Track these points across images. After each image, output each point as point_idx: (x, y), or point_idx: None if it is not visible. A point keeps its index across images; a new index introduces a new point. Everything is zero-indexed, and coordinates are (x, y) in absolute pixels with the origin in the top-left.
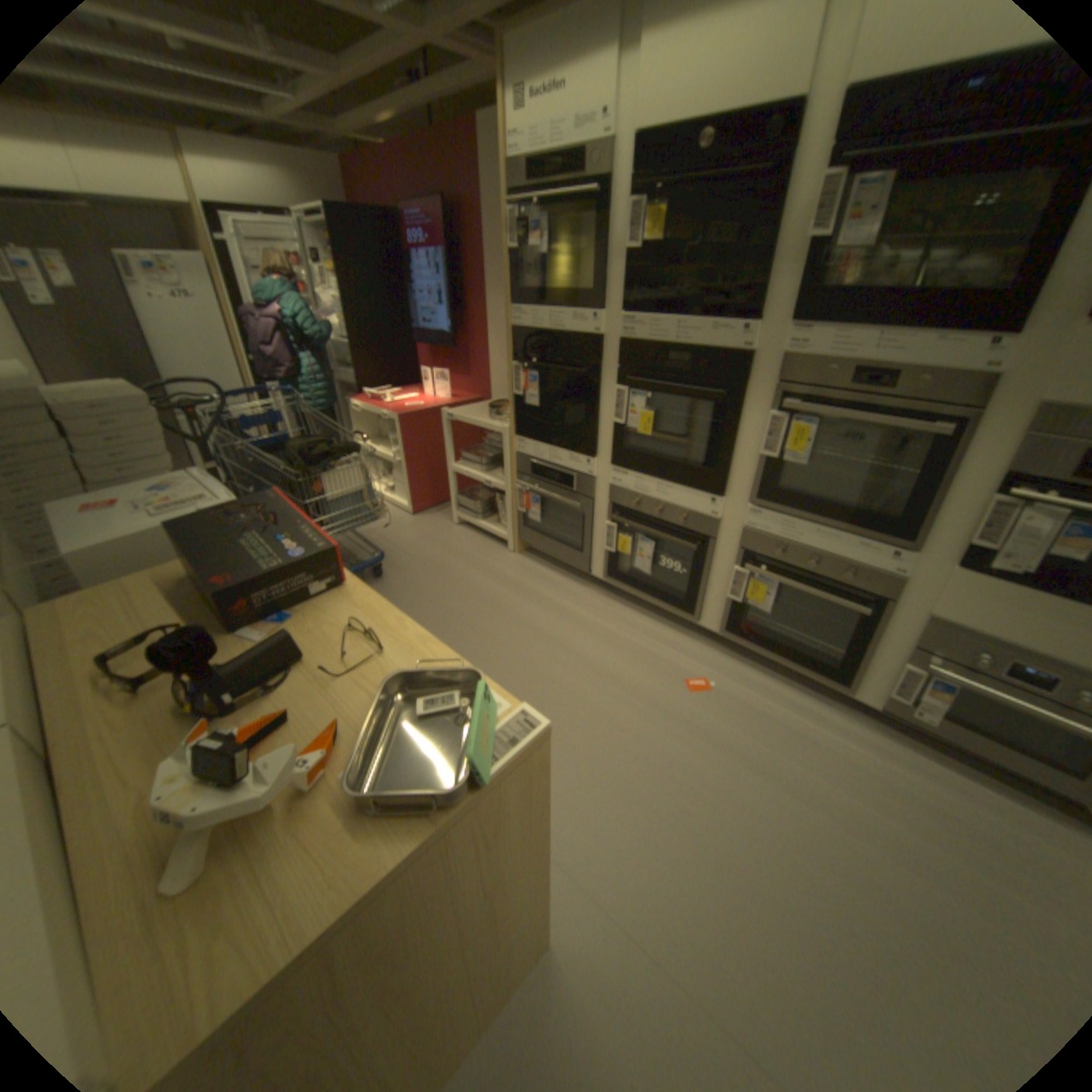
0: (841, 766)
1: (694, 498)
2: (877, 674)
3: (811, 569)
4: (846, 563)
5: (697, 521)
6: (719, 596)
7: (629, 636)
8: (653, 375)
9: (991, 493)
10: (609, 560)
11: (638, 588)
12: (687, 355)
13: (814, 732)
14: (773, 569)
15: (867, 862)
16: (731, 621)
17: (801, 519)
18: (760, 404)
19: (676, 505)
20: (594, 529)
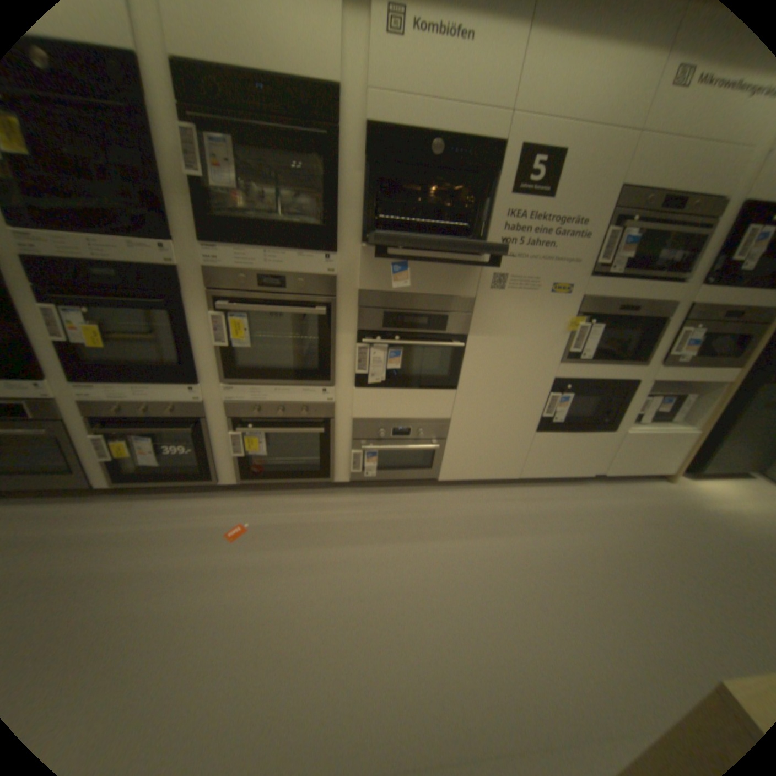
0: (341, 530)
1: (171, 392)
2: (338, 463)
3: (279, 417)
4: (298, 405)
5: (181, 410)
6: (224, 458)
7: (157, 527)
8: (78, 291)
9: (353, 344)
10: (107, 469)
11: (149, 482)
12: (110, 271)
13: (320, 518)
14: (255, 425)
15: (372, 579)
16: (240, 472)
17: (260, 386)
18: (197, 308)
19: (156, 402)
20: (74, 448)
